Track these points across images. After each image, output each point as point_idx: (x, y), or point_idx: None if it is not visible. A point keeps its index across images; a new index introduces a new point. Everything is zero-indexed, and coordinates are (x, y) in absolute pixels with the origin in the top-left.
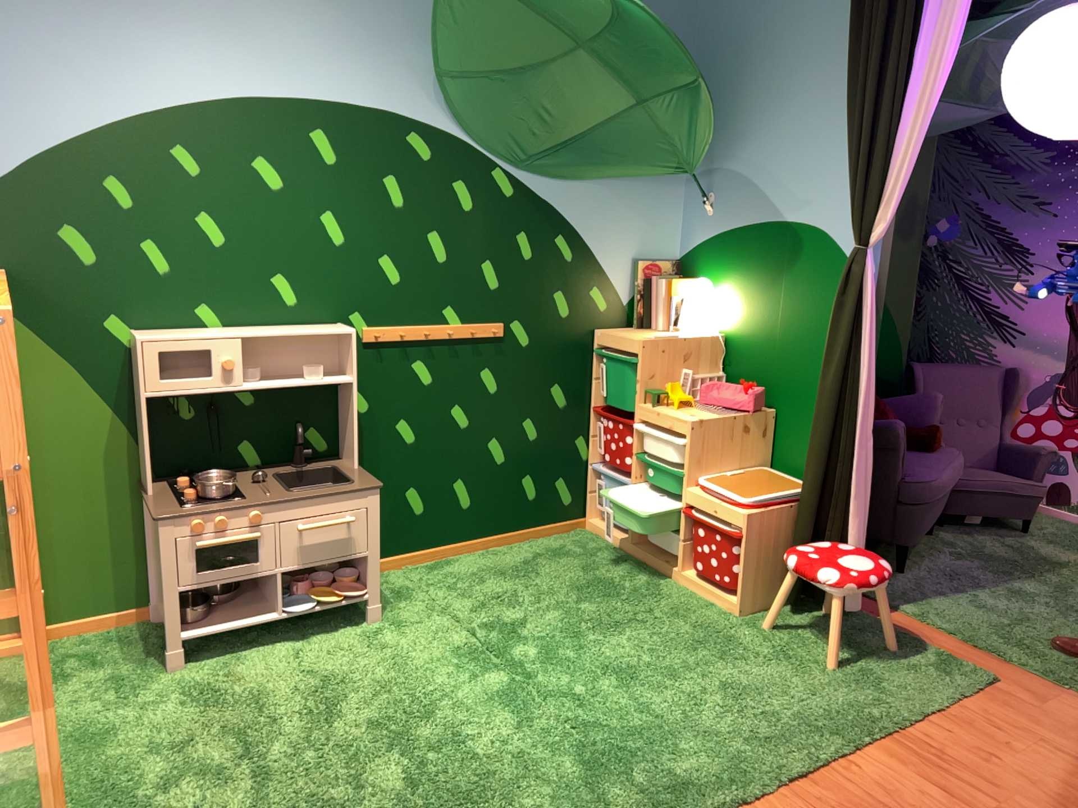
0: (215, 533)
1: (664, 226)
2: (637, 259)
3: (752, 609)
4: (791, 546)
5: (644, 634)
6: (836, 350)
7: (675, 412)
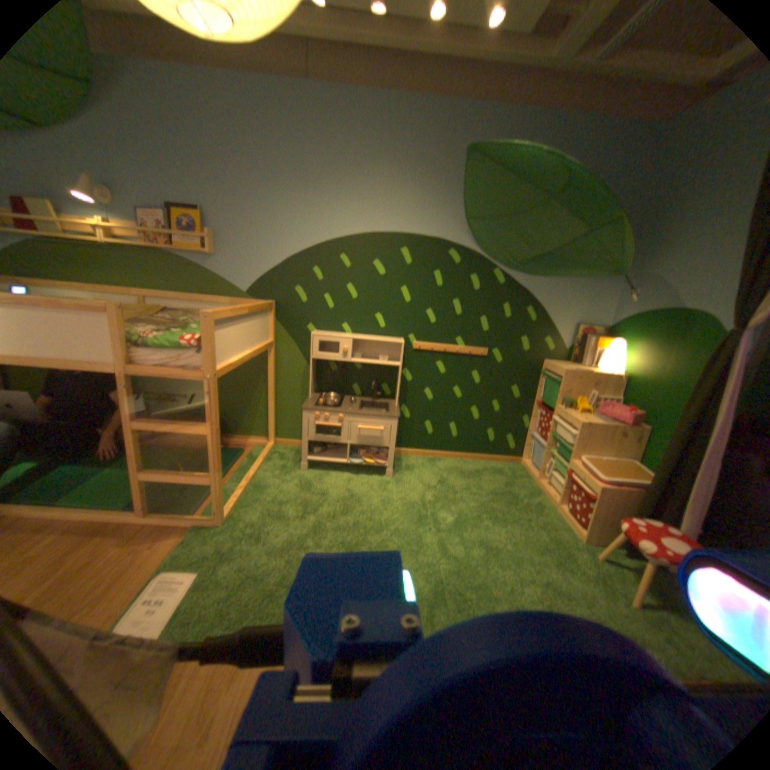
0: (319, 419)
1: (603, 303)
2: (579, 321)
3: (596, 546)
4: (635, 517)
5: (515, 534)
6: (701, 398)
7: (576, 413)
